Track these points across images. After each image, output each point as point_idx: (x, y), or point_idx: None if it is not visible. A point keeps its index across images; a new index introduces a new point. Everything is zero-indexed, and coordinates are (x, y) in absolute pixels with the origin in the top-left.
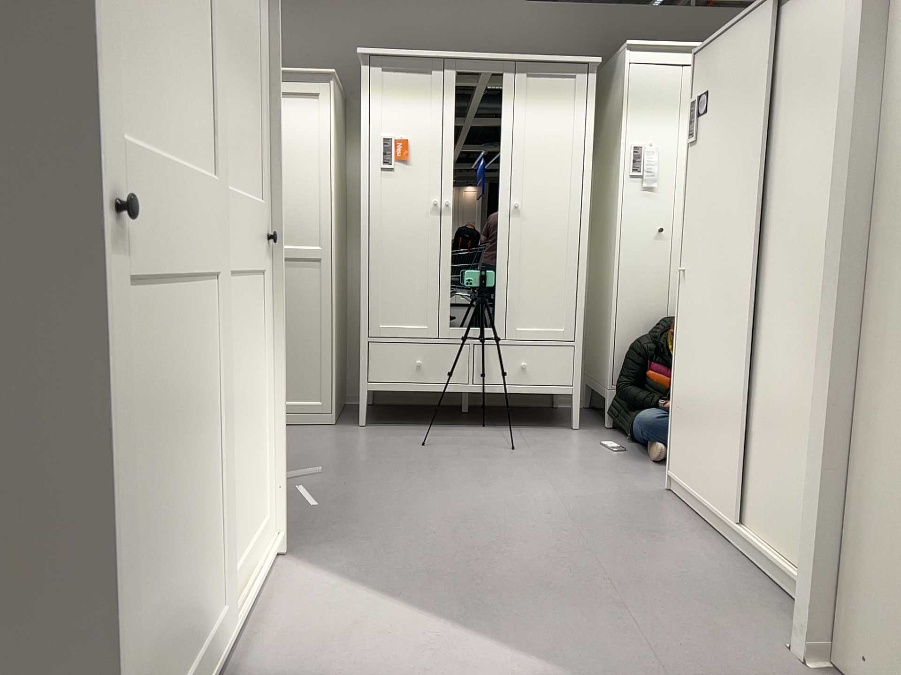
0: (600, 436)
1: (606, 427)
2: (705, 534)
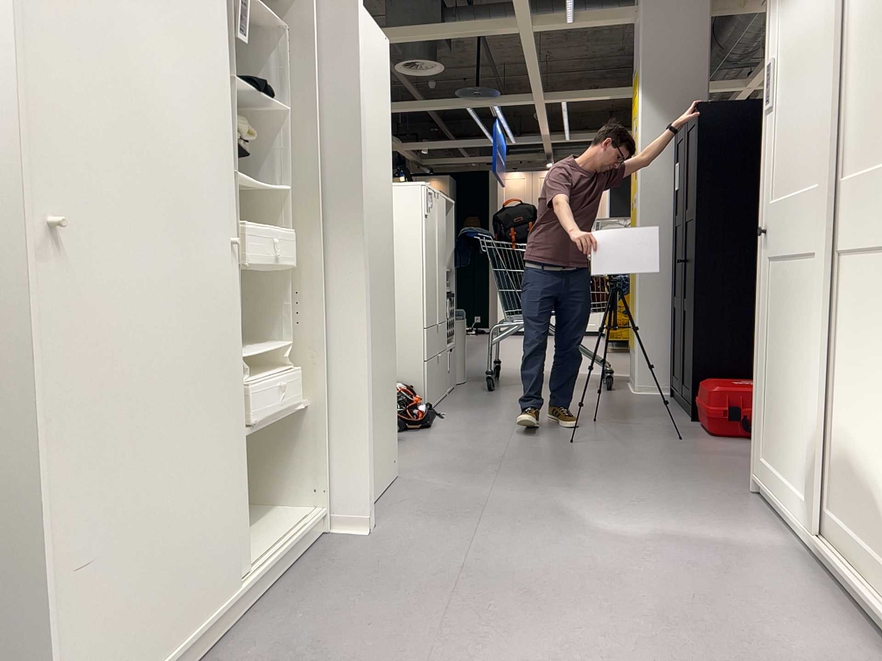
0: None
1: None
2: (225, 657)
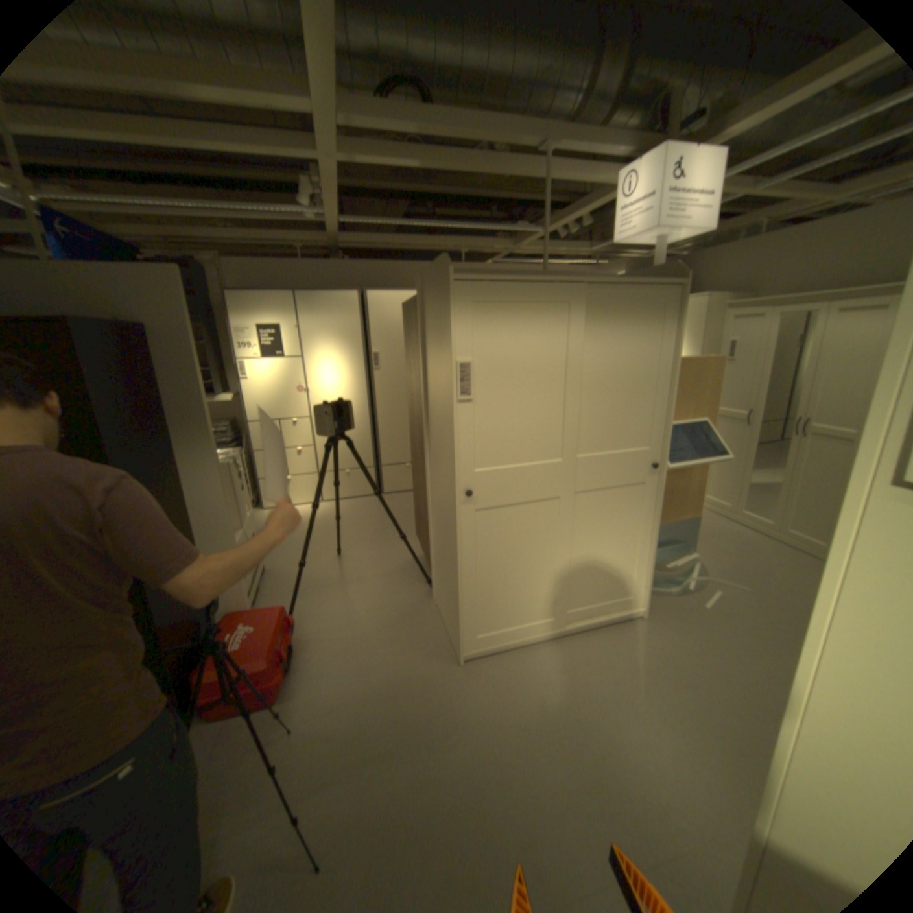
0: None
1: None
2: None
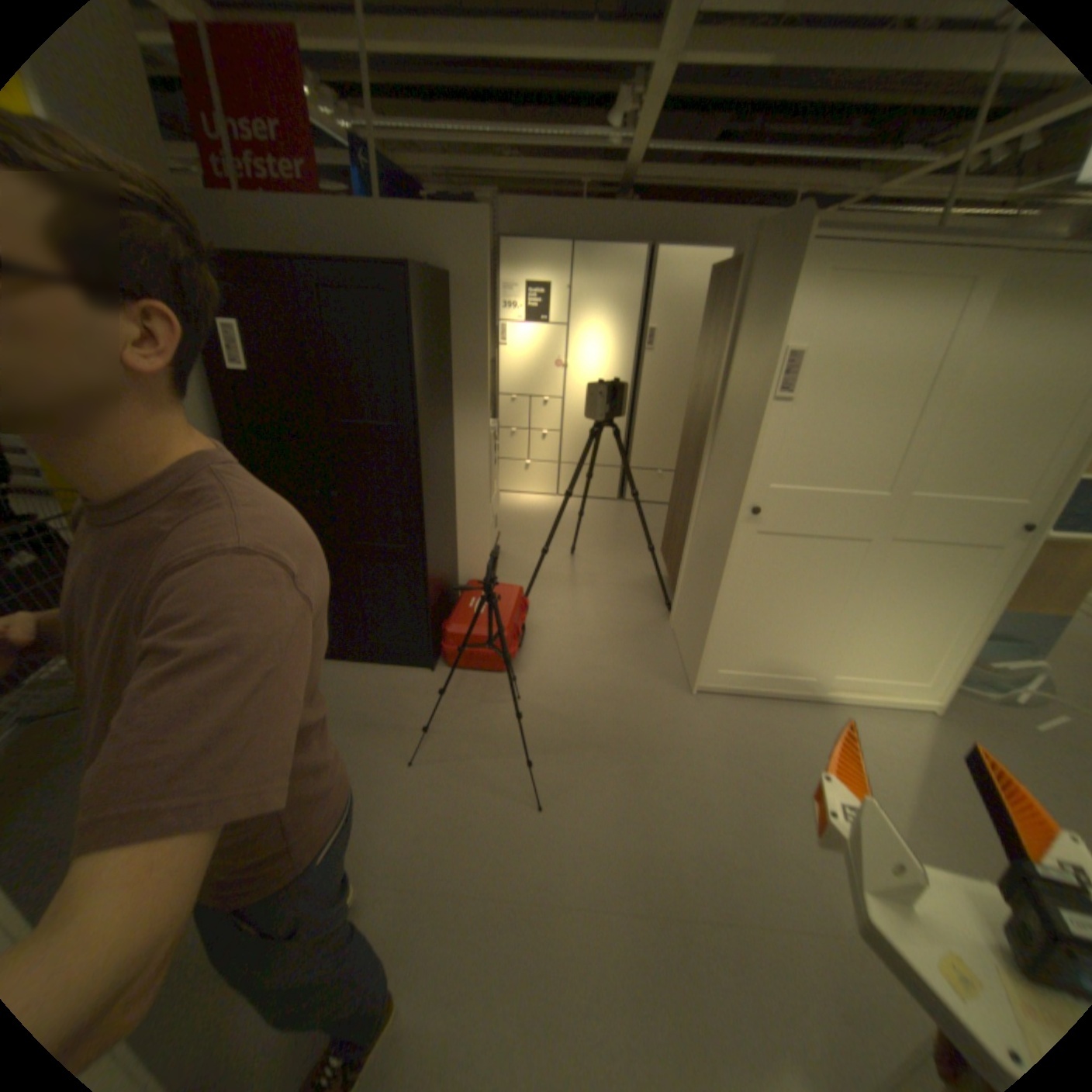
0: None
1: None
2: None
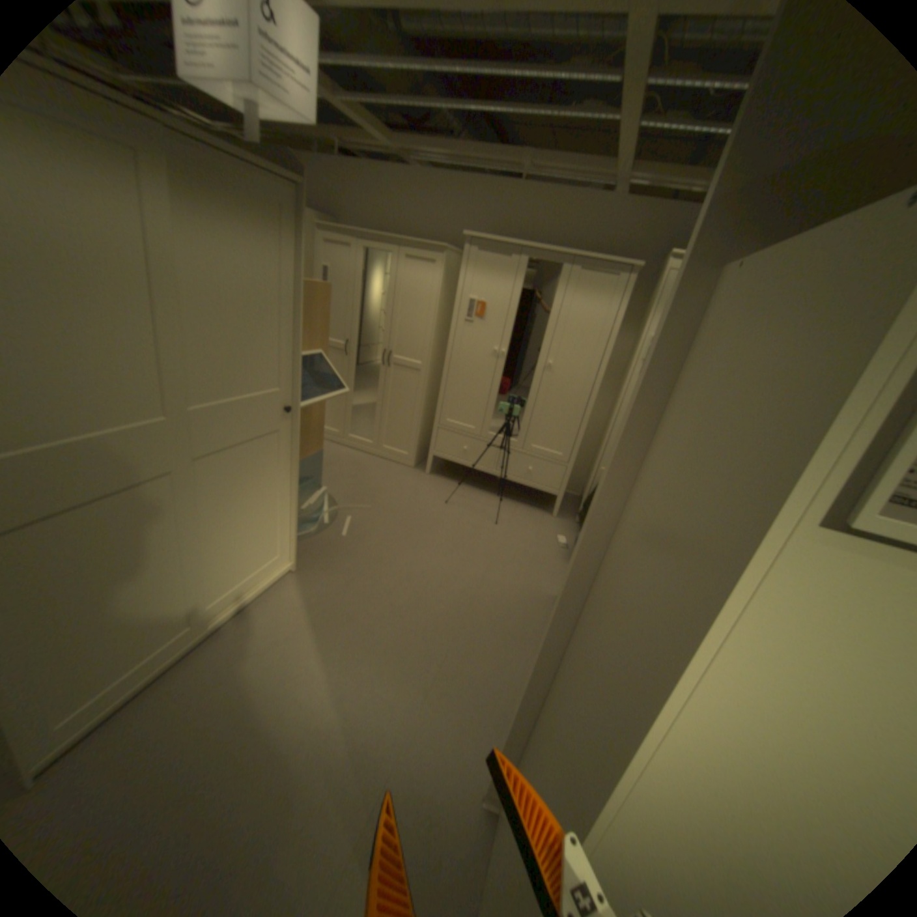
0: (564, 528)
1: (575, 521)
2: None
